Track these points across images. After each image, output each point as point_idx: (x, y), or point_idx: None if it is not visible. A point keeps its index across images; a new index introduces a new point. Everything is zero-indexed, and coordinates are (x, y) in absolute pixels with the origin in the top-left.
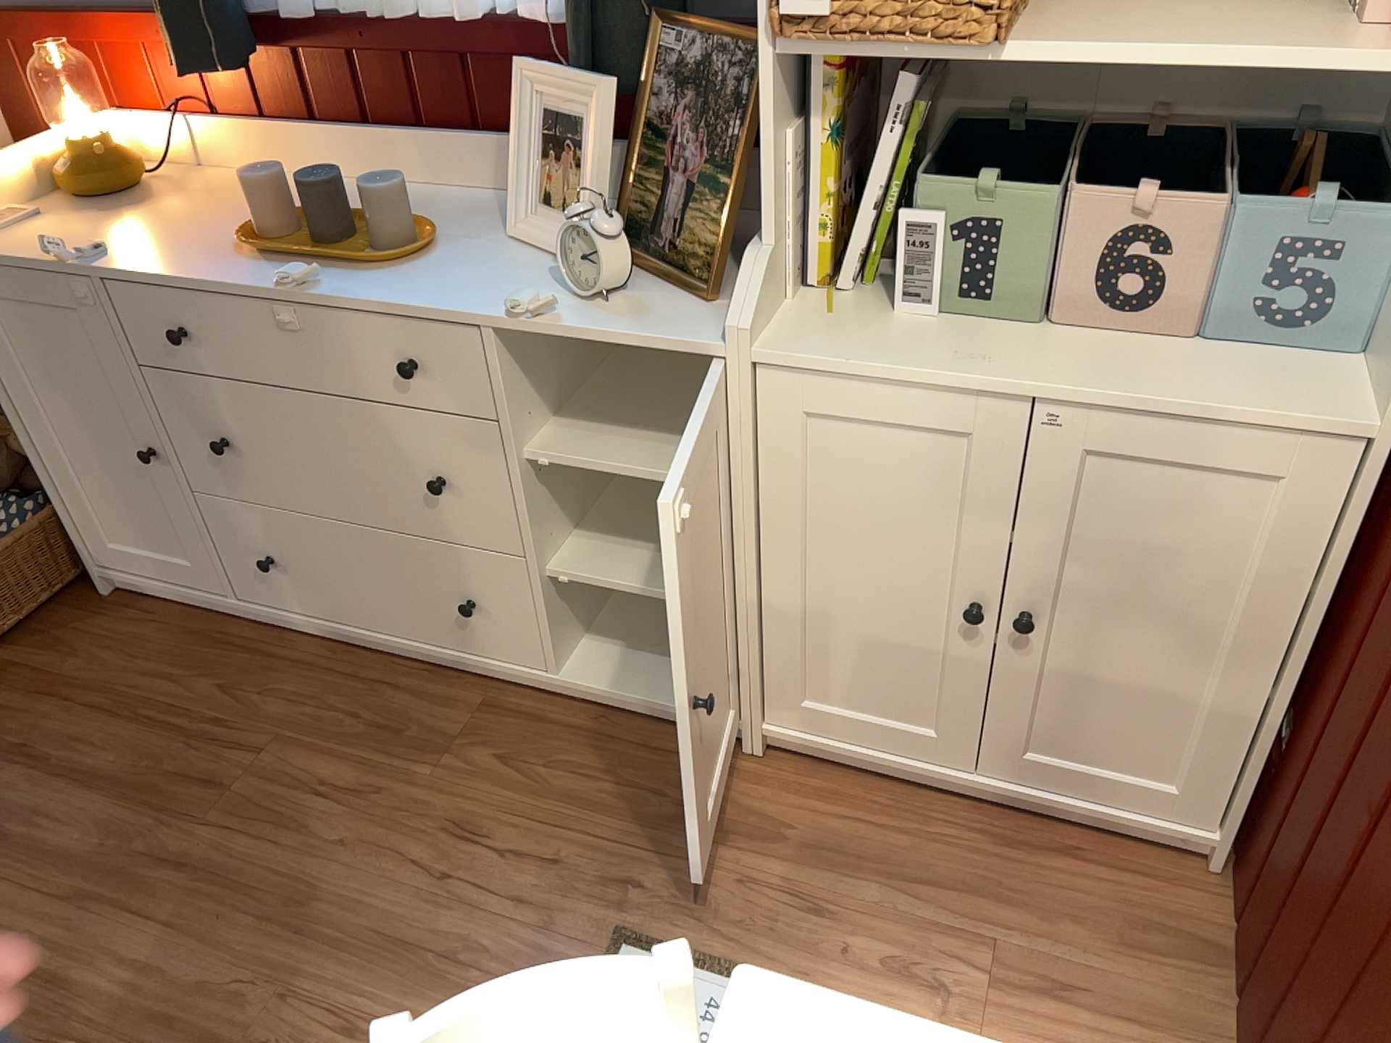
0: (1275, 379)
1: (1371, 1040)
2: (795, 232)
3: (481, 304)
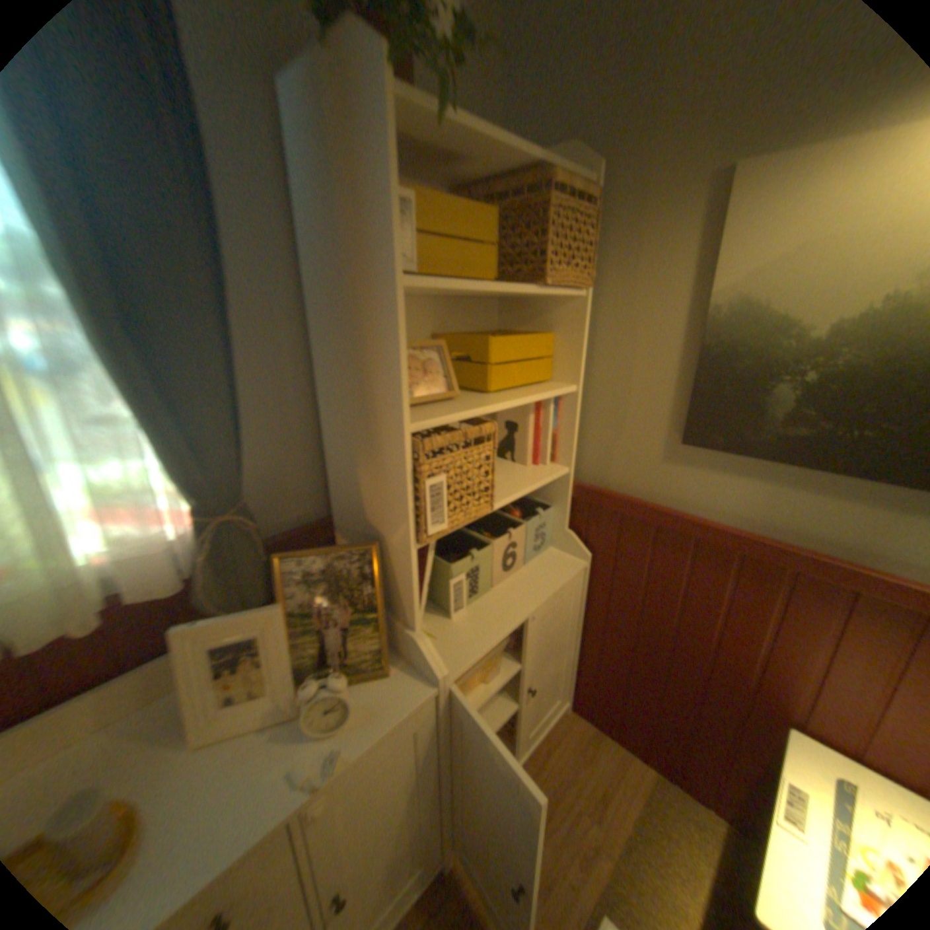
0: (552, 561)
1: (736, 709)
2: (422, 613)
3: (261, 809)
